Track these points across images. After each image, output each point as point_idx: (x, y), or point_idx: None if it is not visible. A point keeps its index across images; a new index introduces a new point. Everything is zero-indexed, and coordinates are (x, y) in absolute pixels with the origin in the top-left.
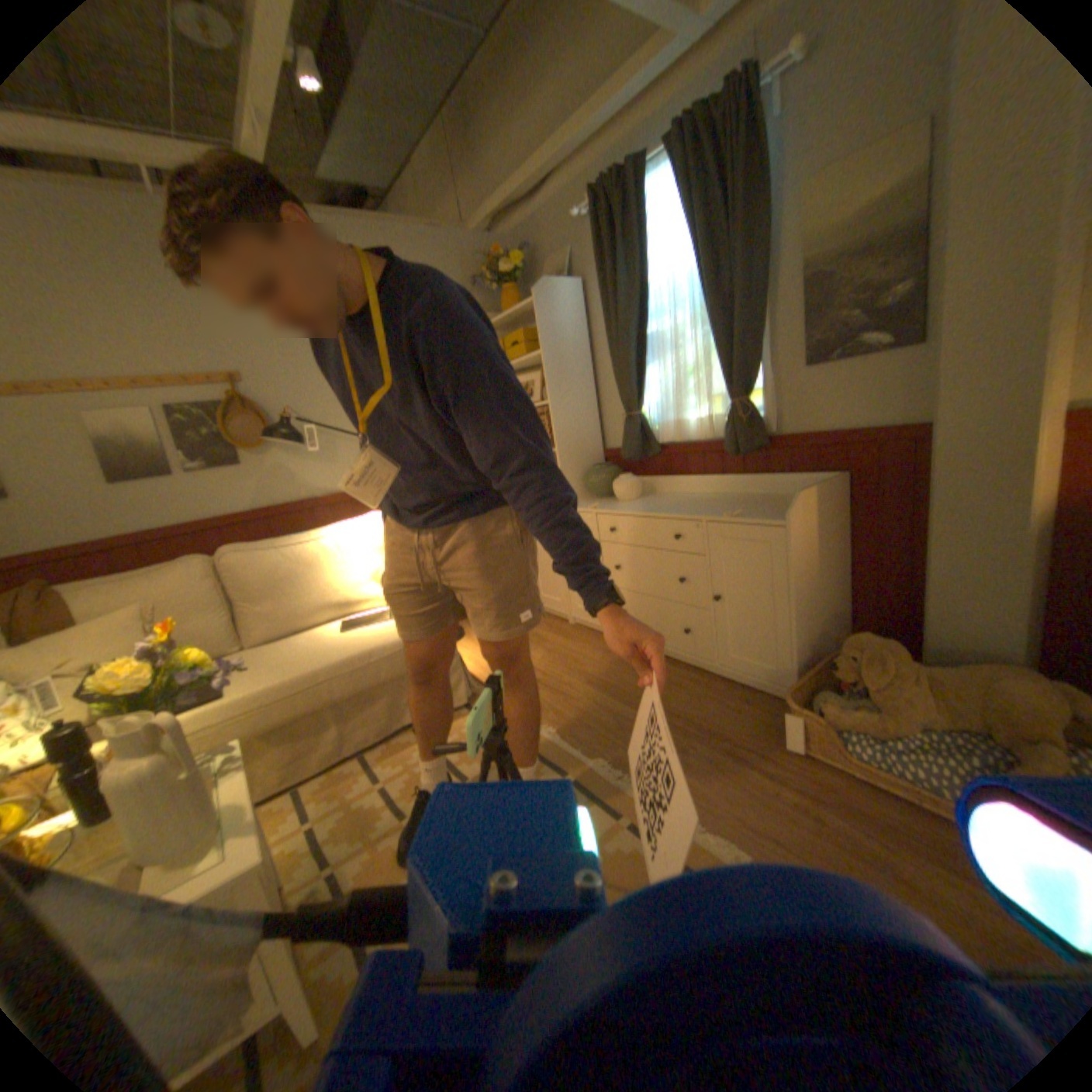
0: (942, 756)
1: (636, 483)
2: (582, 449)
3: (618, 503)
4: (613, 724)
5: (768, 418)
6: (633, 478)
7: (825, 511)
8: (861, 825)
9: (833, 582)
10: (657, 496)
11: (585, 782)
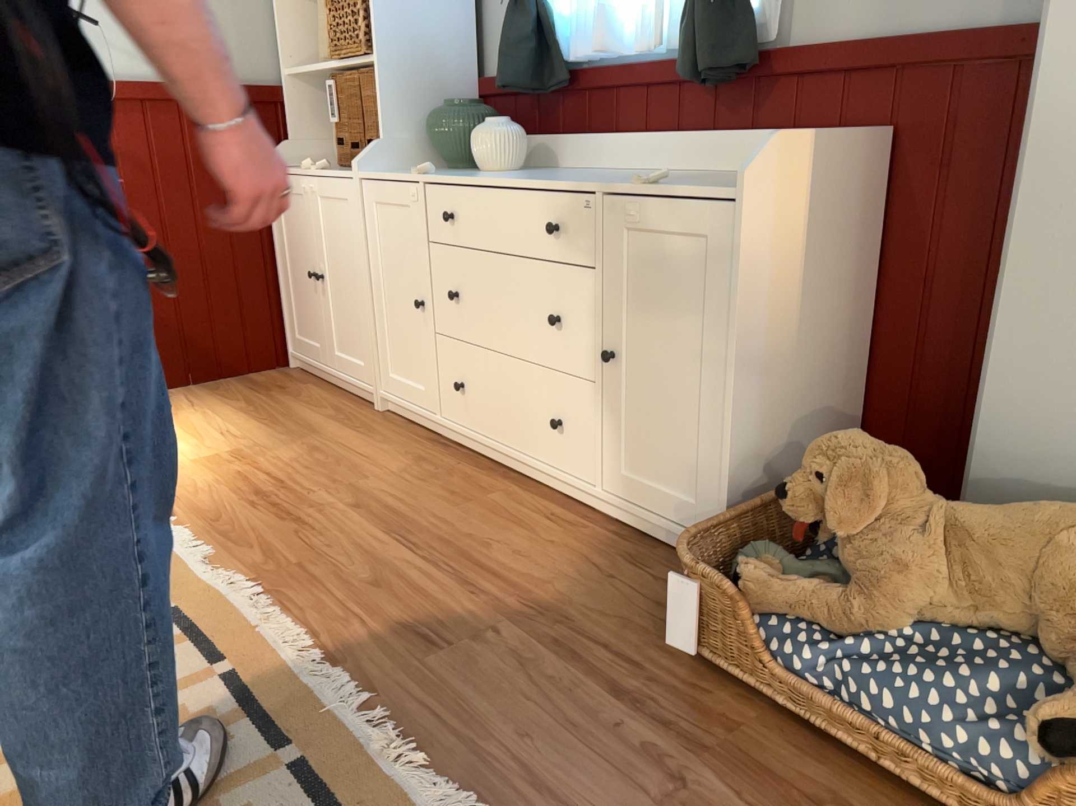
0: (935, 666)
1: (514, 139)
2: (433, 71)
3: (475, 174)
4: (365, 578)
5: (760, 16)
6: (508, 127)
7: (826, 193)
8: (755, 792)
9: (826, 344)
10: (553, 171)
11: (251, 674)
